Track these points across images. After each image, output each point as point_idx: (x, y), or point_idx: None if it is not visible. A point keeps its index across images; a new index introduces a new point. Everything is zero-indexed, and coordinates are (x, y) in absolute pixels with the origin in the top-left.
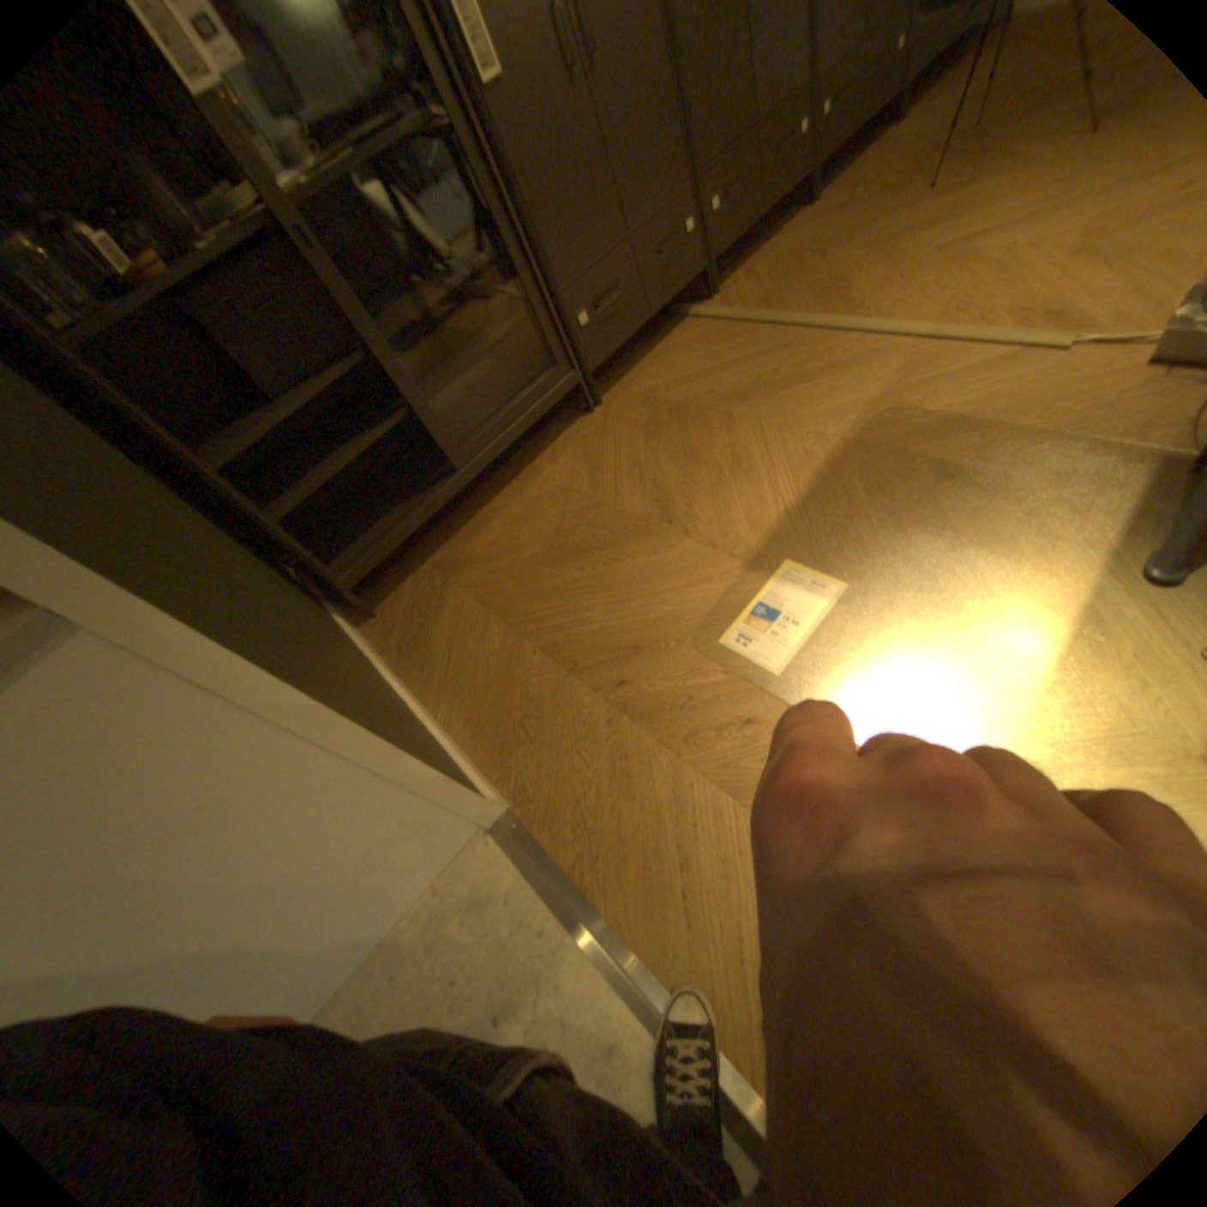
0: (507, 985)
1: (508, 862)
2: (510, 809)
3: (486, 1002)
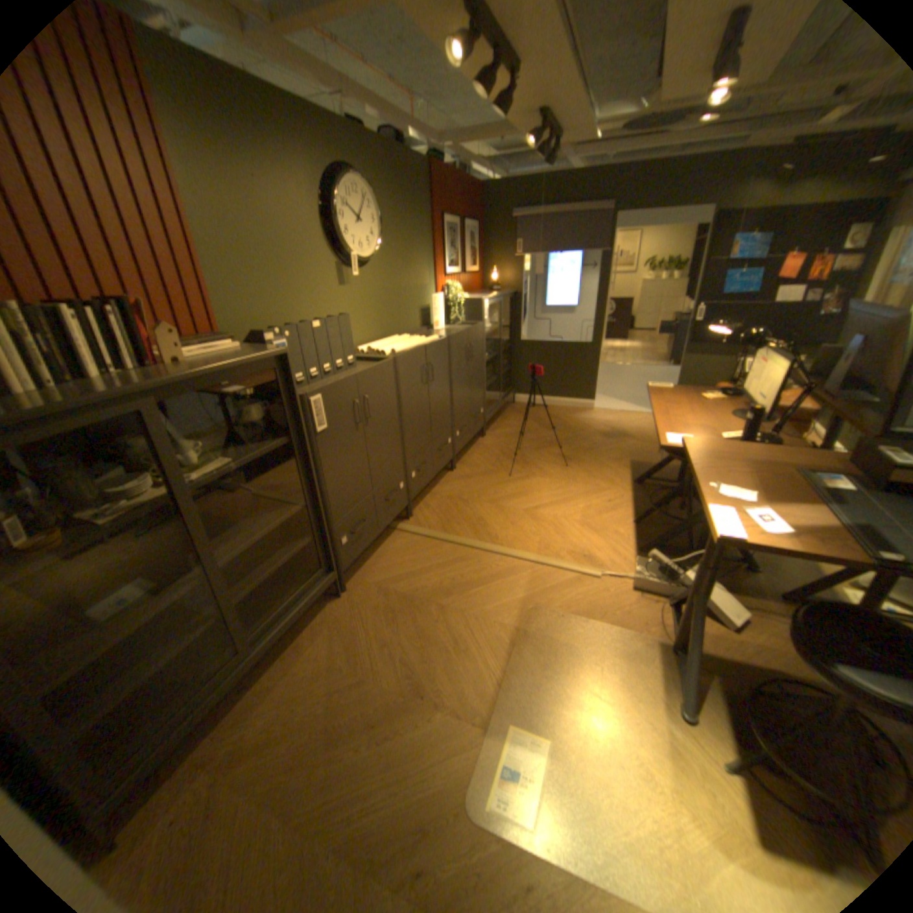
0: None
1: None
2: None
3: None
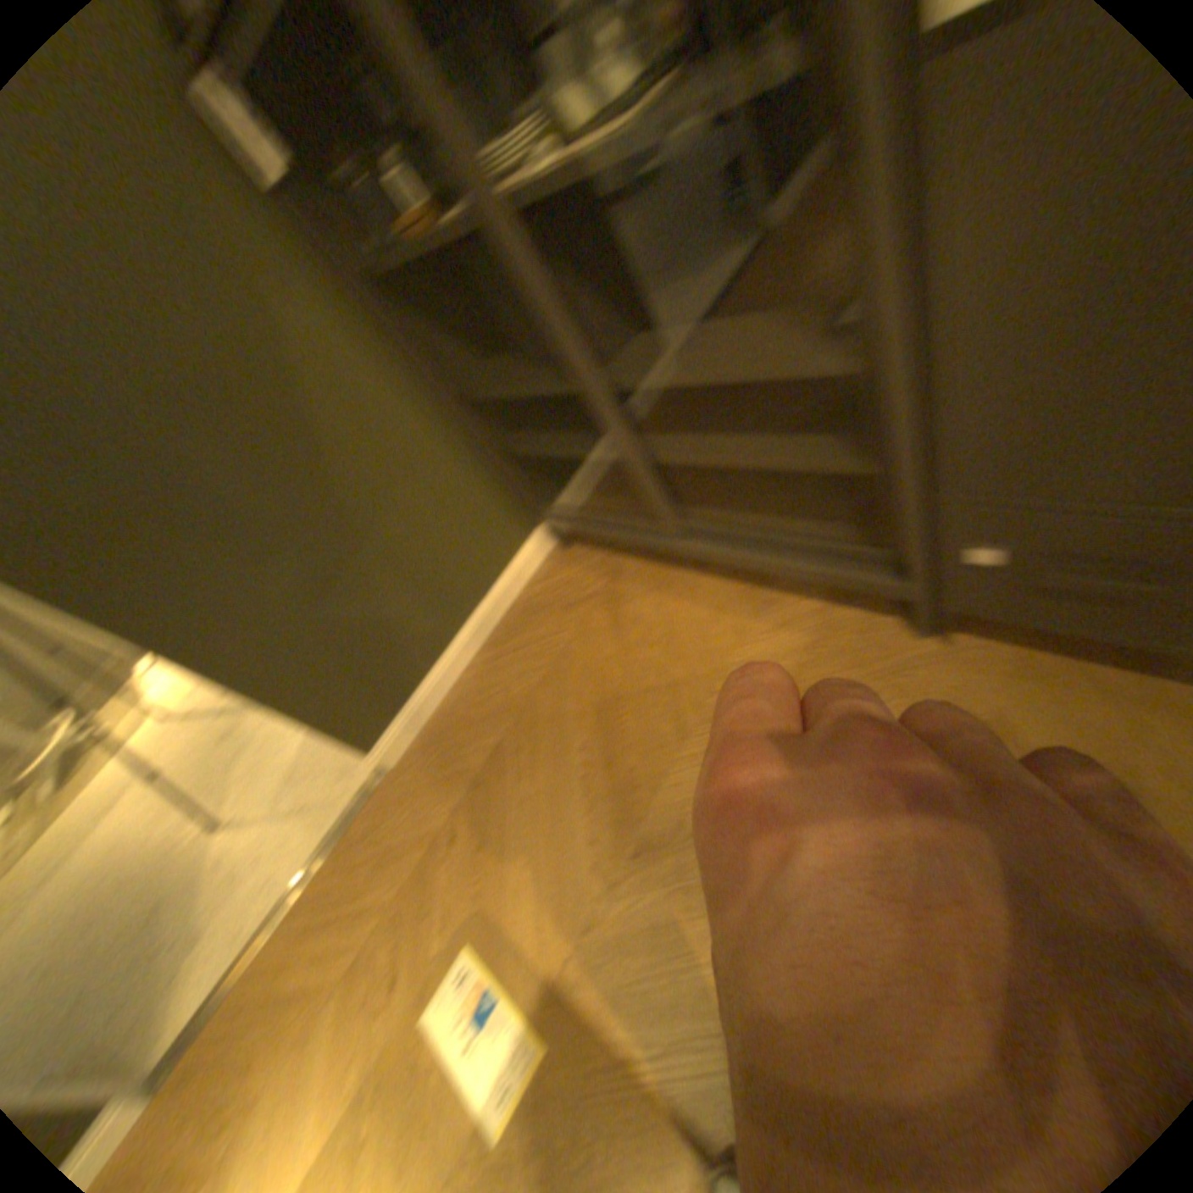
0: (309, 810)
1: (359, 784)
2: (385, 770)
3: (306, 800)
